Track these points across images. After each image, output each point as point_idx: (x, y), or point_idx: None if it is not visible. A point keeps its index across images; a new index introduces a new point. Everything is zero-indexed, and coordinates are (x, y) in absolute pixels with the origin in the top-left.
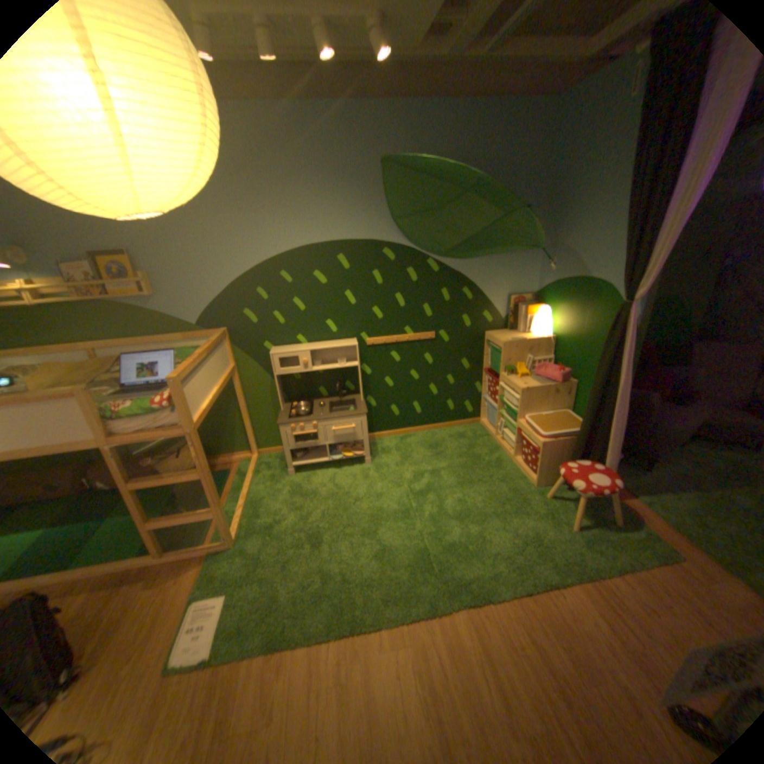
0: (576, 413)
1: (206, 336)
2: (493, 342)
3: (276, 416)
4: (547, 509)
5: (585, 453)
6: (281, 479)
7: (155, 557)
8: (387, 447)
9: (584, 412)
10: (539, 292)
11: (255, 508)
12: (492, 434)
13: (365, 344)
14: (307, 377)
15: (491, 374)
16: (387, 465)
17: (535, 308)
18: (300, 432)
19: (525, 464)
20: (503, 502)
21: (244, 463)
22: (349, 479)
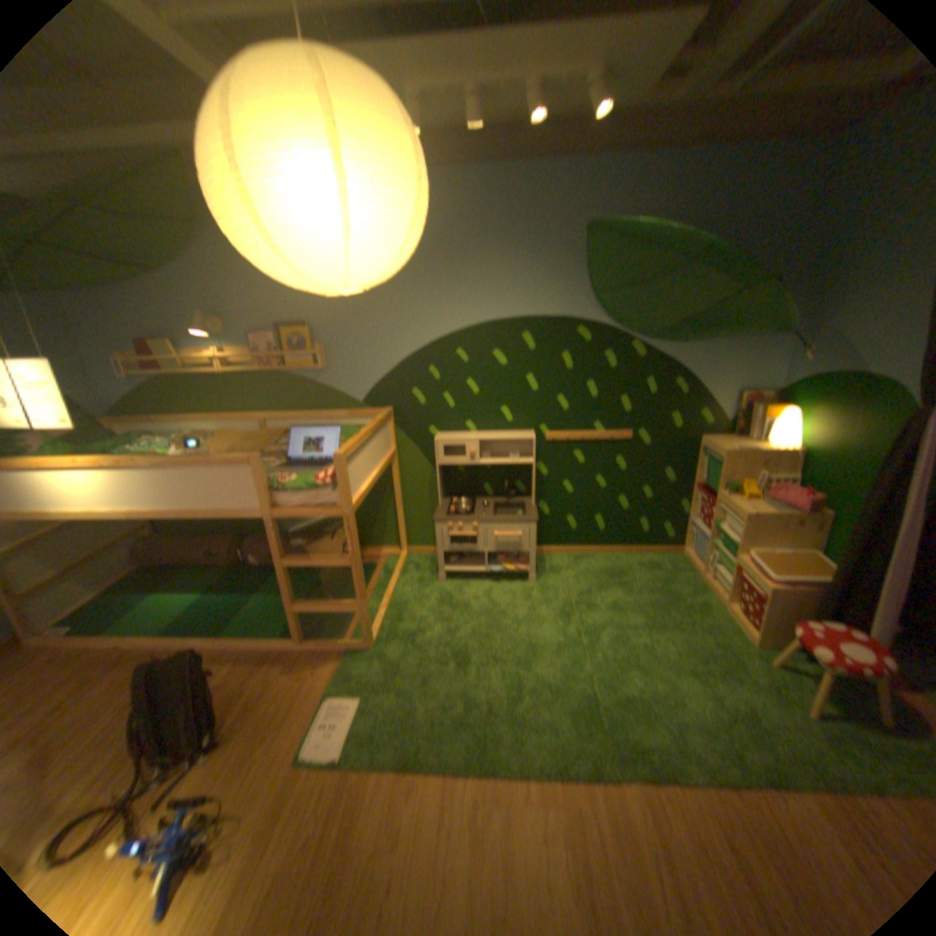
0: (831, 557)
1: (371, 414)
2: (712, 449)
3: (432, 510)
4: (772, 680)
5: (839, 613)
6: (430, 582)
7: (296, 640)
8: (558, 565)
9: (843, 557)
10: (787, 388)
11: (399, 610)
12: (700, 570)
13: (544, 438)
14: (472, 469)
15: (705, 490)
16: (556, 587)
17: (779, 409)
18: (458, 532)
19: (745, 616)
20: (707, 660)
21: (392, 558)
22: (507, 596)
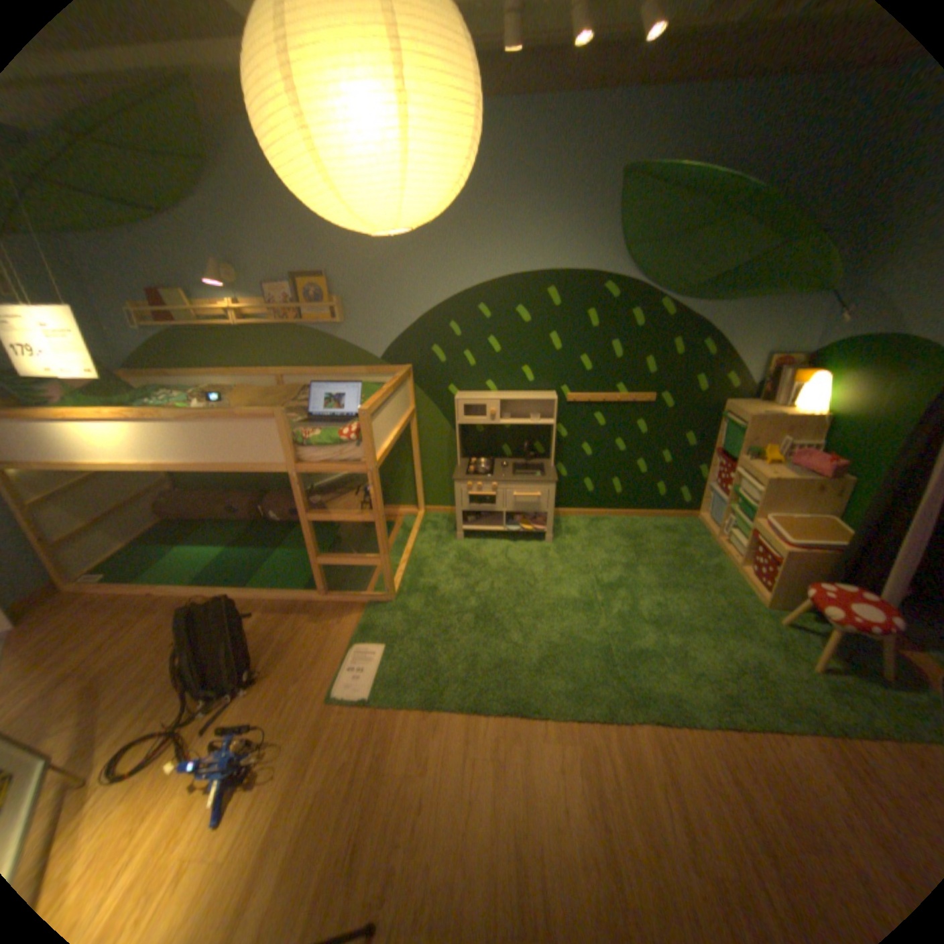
0: (848, 523)
1: (390, 373)
2: (736, 414)
3: (450, 472)
4: (780, 638)
5: (852, 576)
6: (448, 542)
7: (321, 593)
8: (573, 528)
9: (861, 523)
10: (819, 353)
11: (418, 567)
12: (715, 535)
13: (565, 400)
14: (491, 431)
15: (725, 456)
16: (572, 548)
17: (809, 374)
18: (477, 493)
19: (757, 578)
20: (718, 618)
21: (409, 518)
22: (524, 556)
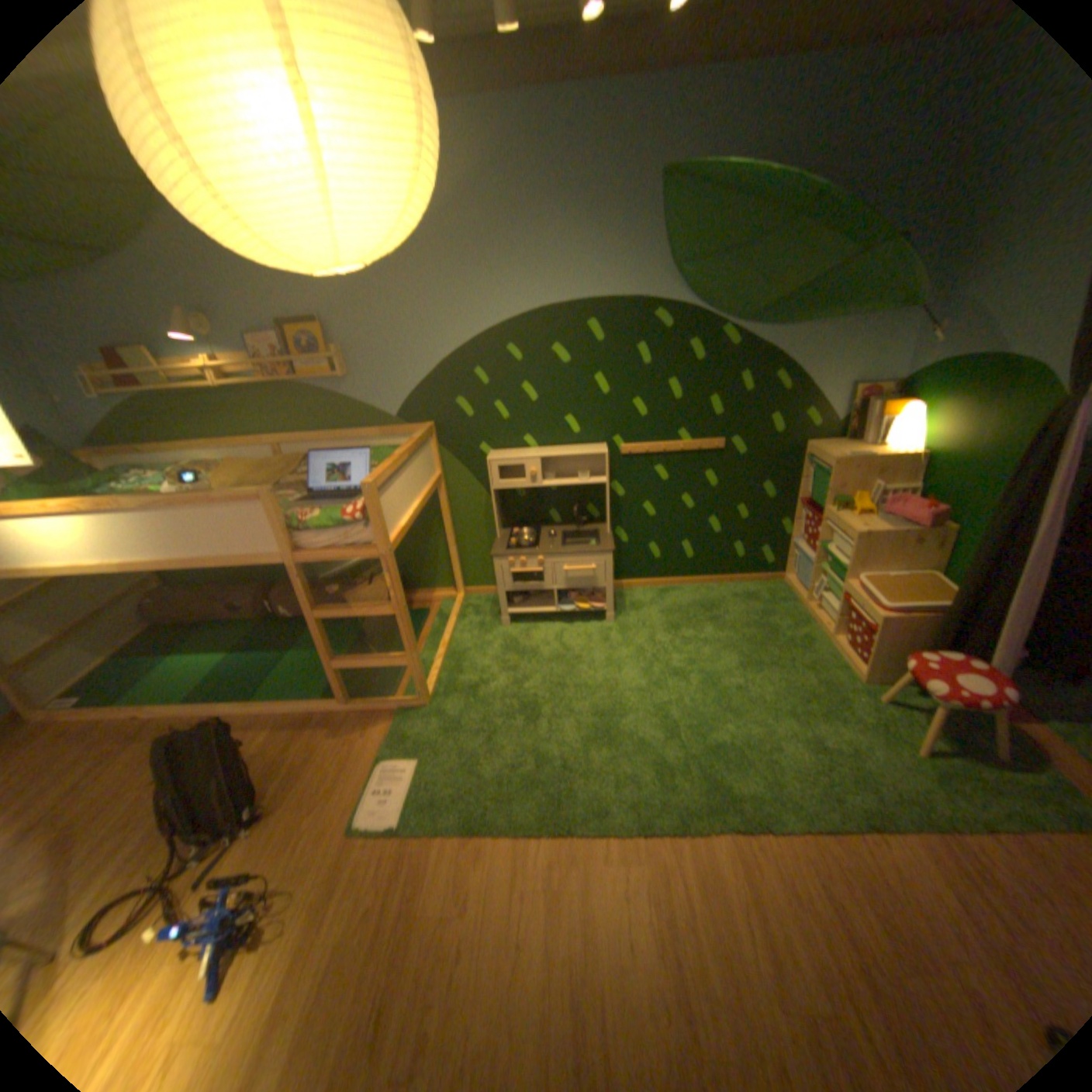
0: (952, 578)
1: (409, 434)
2: (819, 458)
3: (491, 546)
4: (879, 718)
5: (957, 641)
6: (493, 629)
7: (341, 702)
8: (640, 602)
9: (966, 577)
10: (910, 379)
11: (458, 662)
12: (803, 599)
13: (619, 453)
14: (534, 495)
15: (810, 507)
16: (638, 627)
17: (900, 405)
18: (521, 570)
19: (851, 649)
20: (808, 699)
21: (447, 603)
22: (582, 640)
